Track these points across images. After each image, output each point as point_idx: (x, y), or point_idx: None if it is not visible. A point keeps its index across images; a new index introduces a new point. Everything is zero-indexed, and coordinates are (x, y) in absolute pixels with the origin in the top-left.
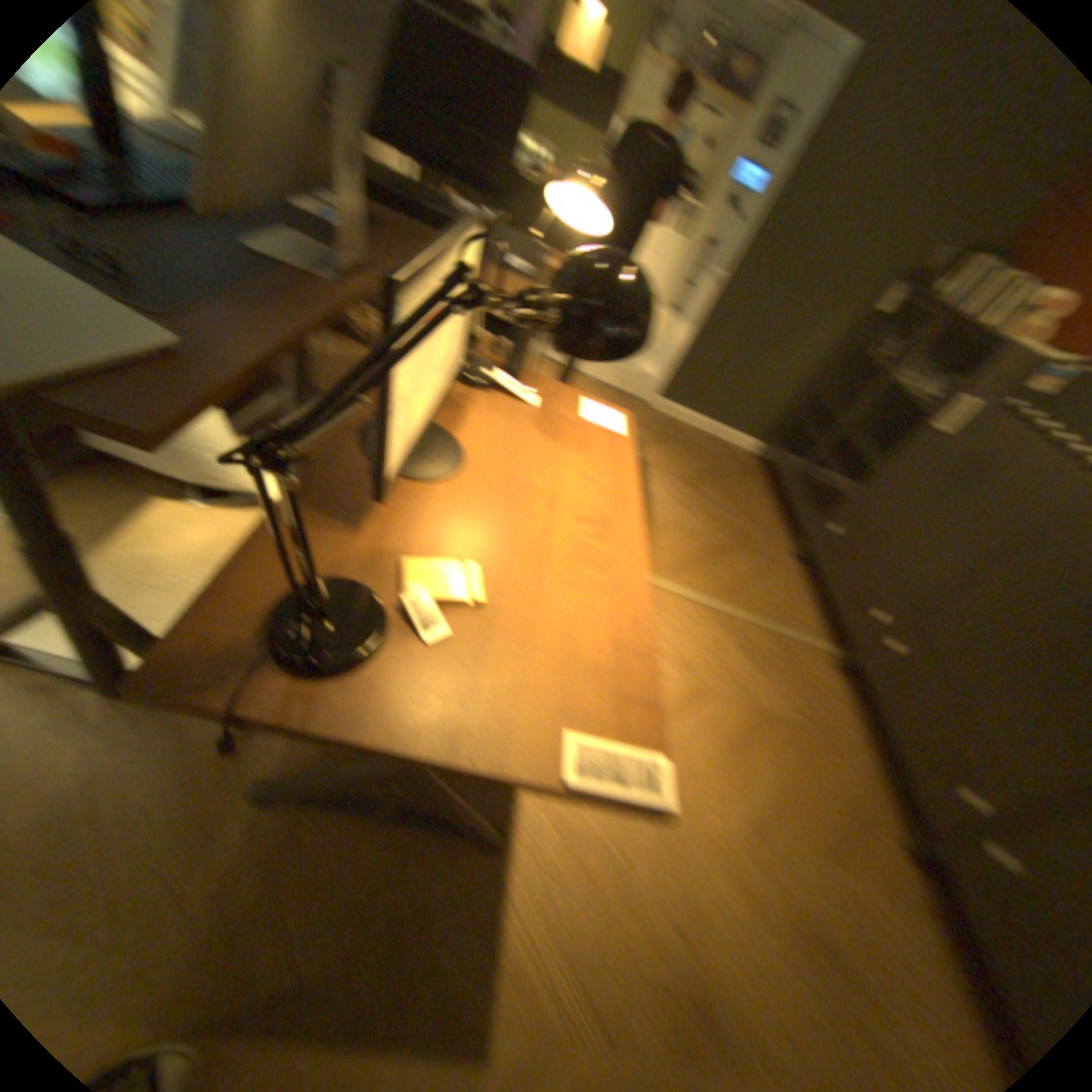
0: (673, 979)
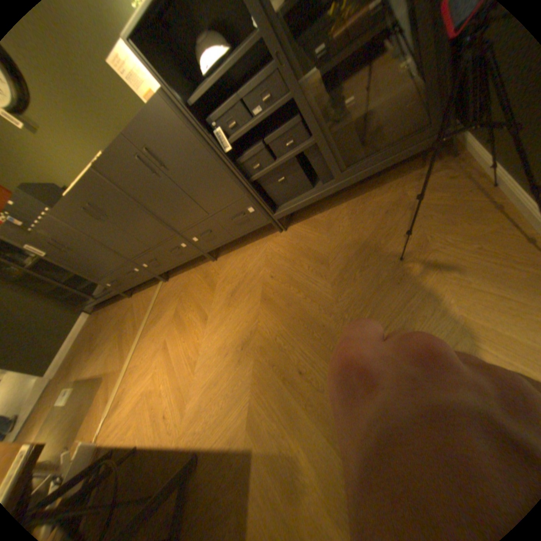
0: (238, 356)
